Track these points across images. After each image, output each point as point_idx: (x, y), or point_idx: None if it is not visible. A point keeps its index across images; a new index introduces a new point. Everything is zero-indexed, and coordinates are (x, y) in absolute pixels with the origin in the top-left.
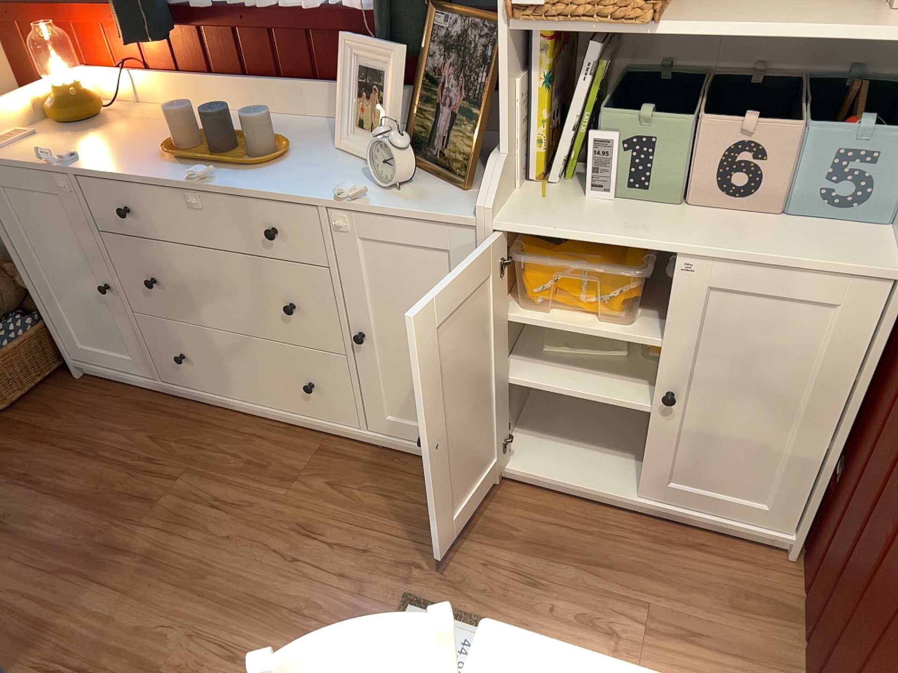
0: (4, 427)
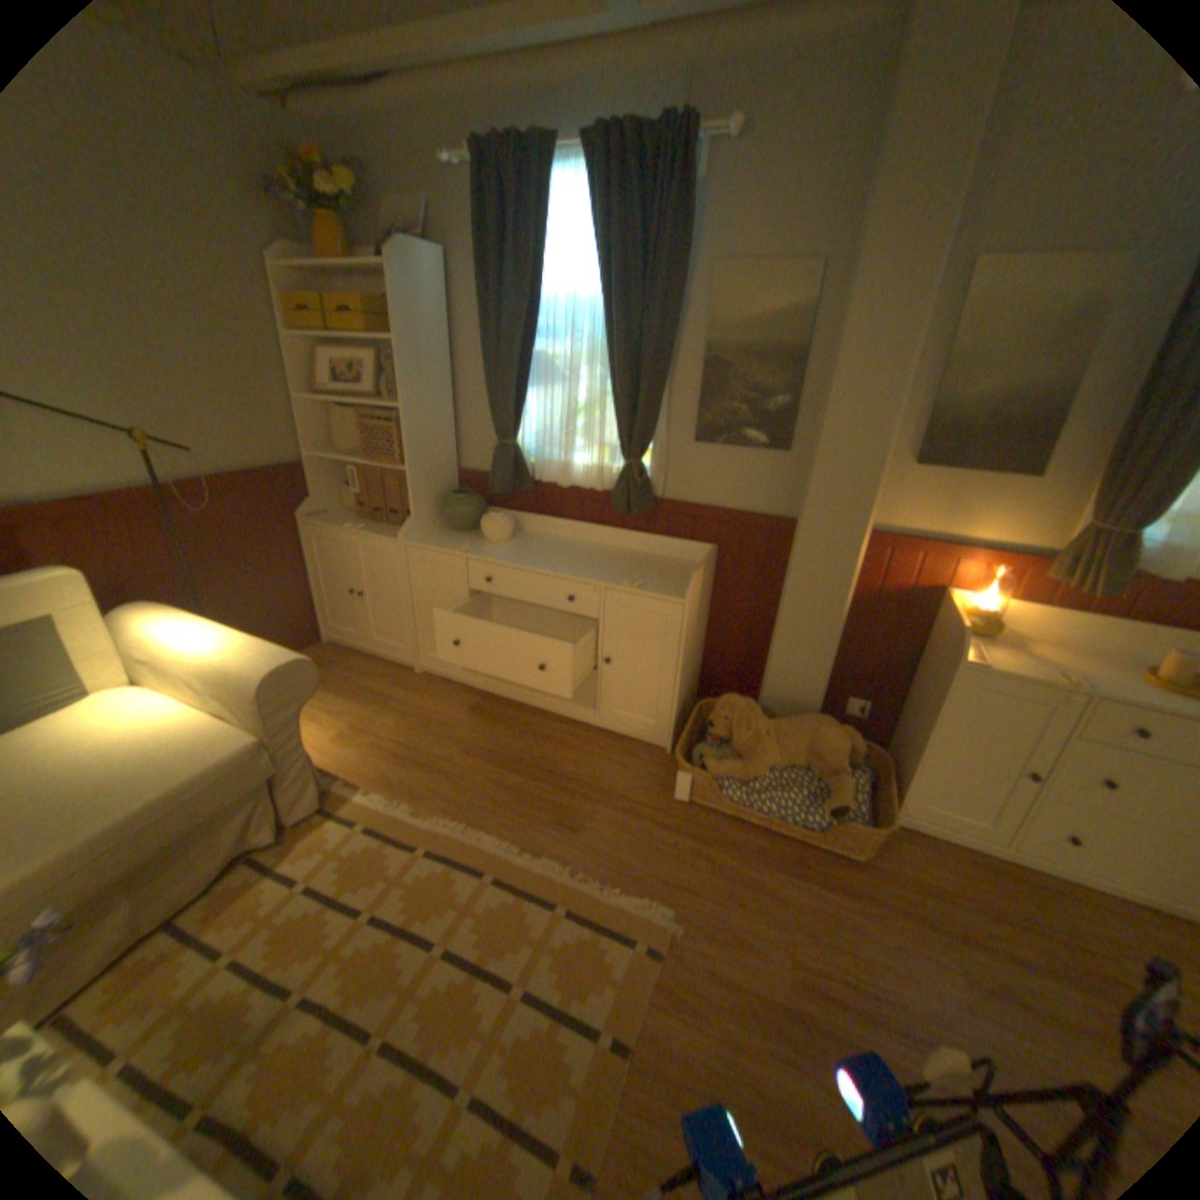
0: (871, 878)
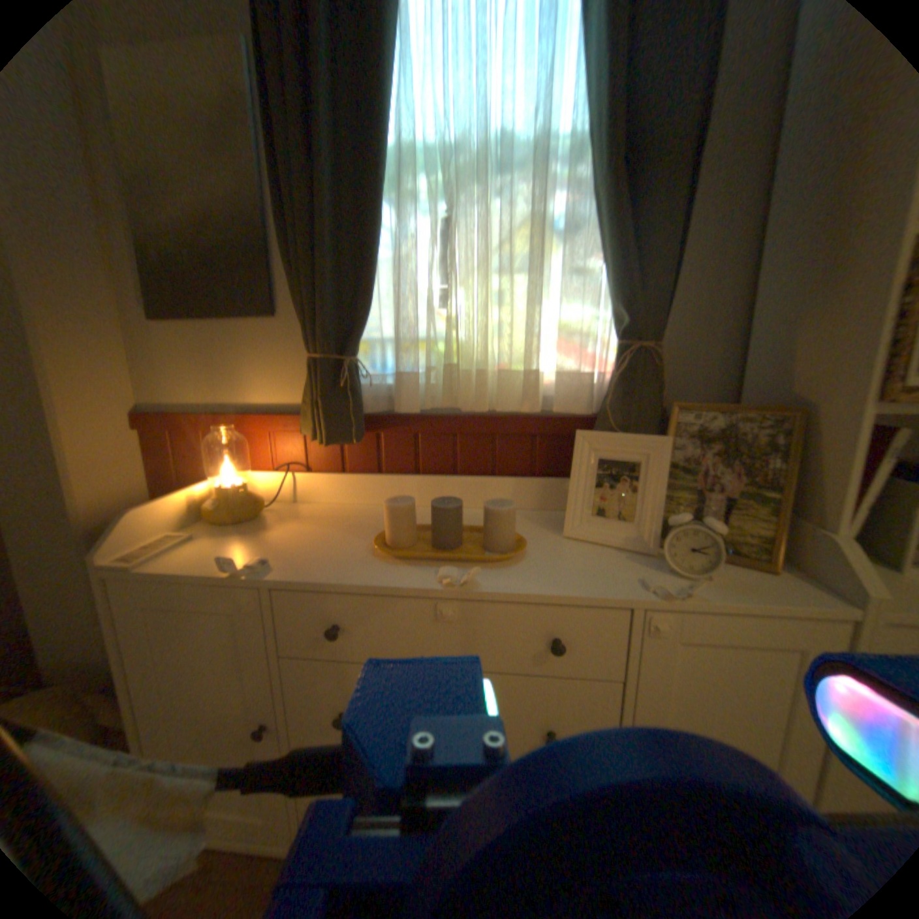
0: None
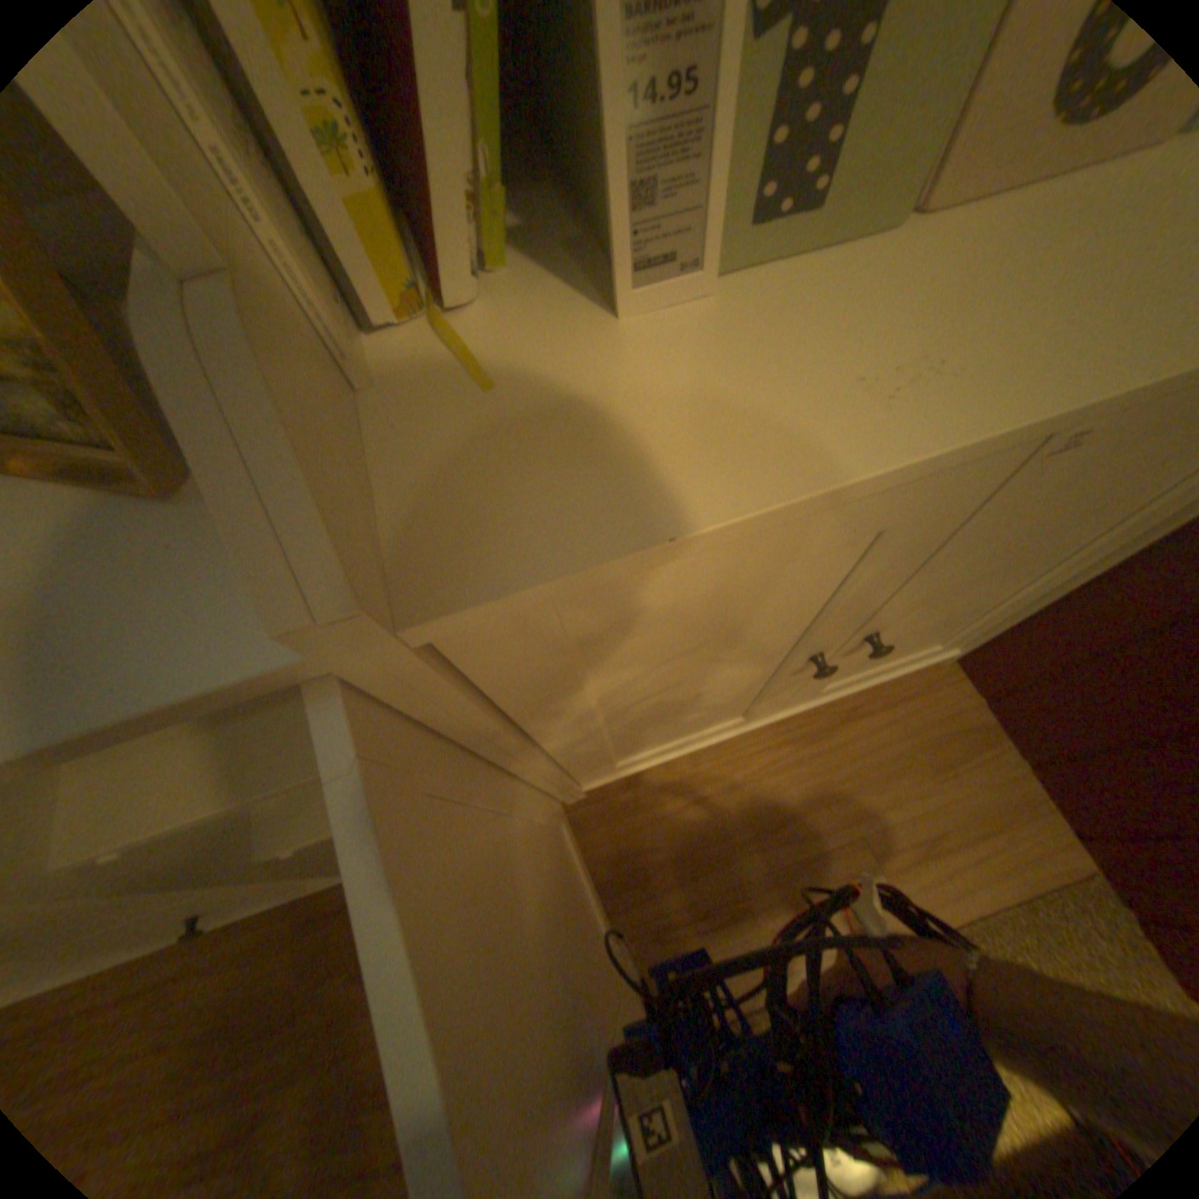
0: None
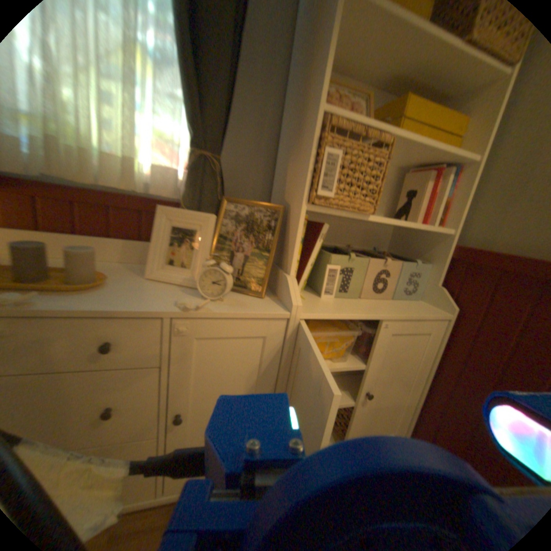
0: None
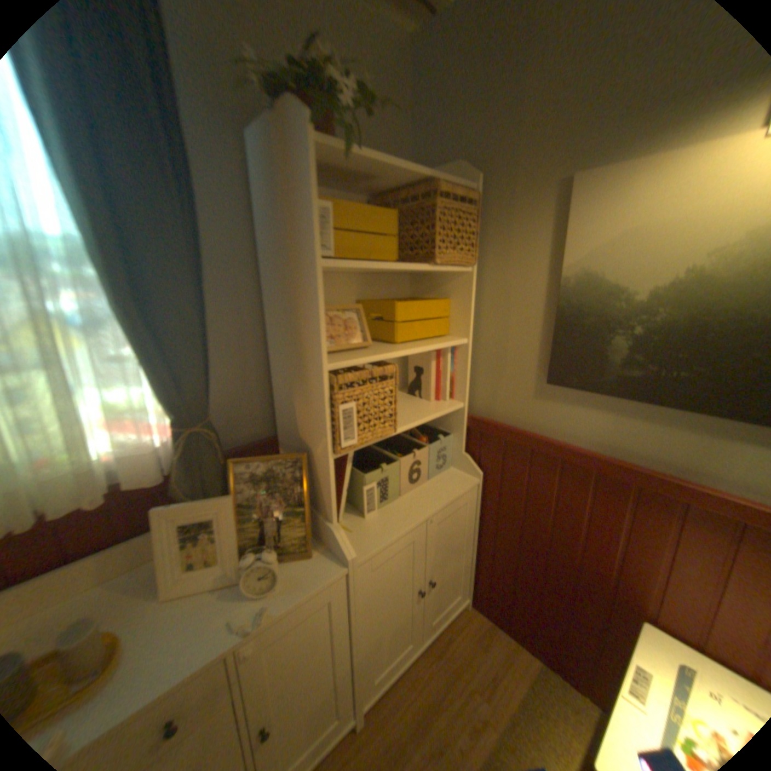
0: None
